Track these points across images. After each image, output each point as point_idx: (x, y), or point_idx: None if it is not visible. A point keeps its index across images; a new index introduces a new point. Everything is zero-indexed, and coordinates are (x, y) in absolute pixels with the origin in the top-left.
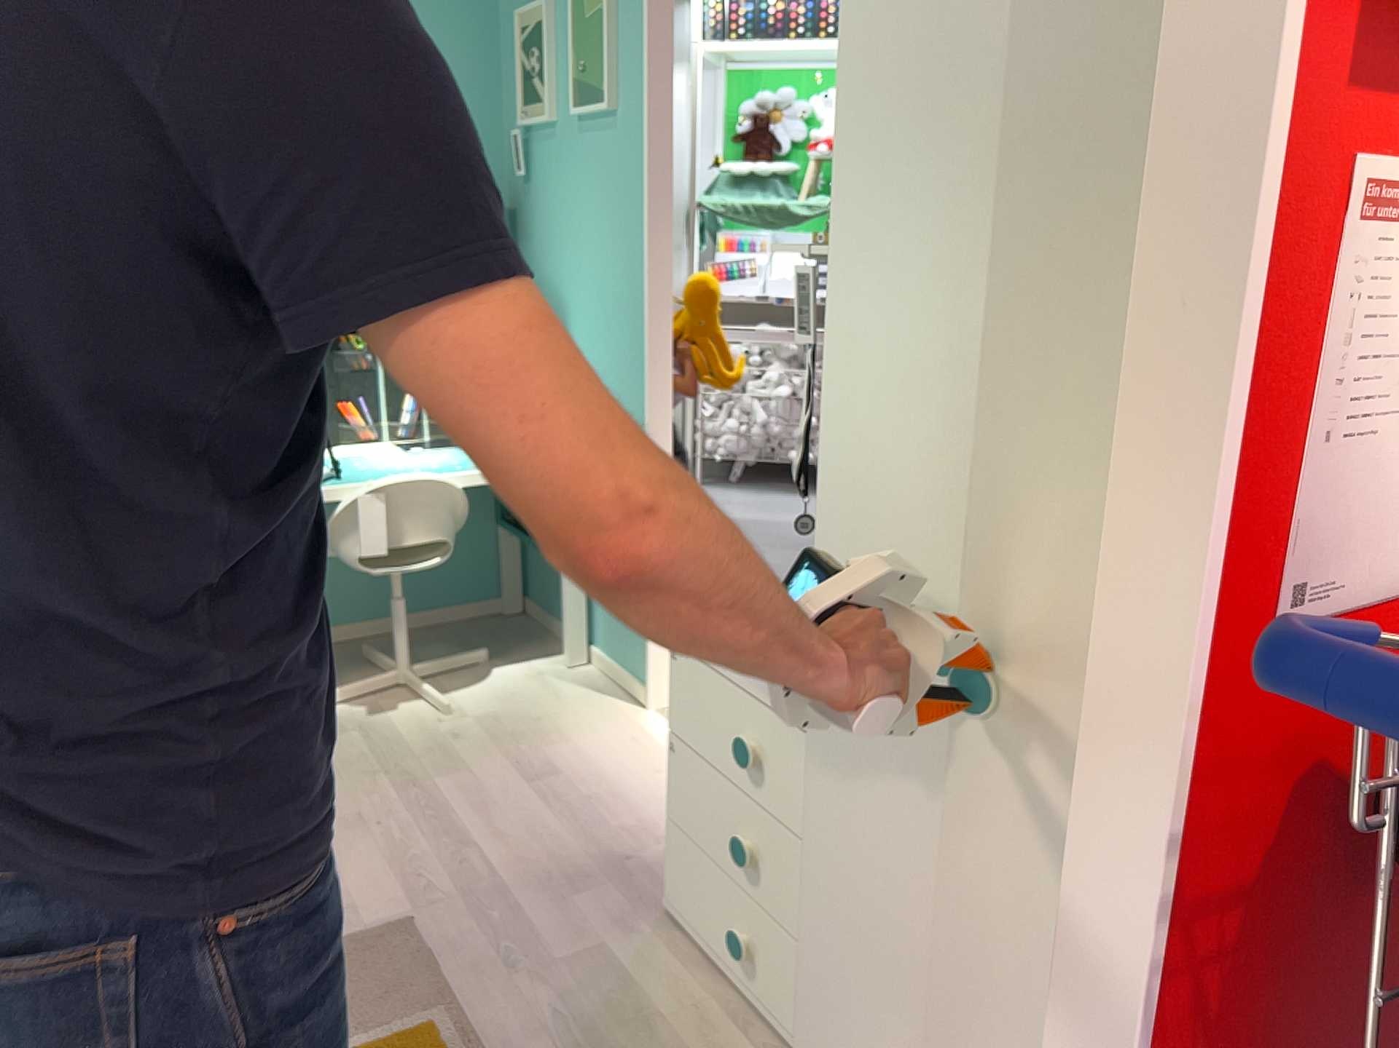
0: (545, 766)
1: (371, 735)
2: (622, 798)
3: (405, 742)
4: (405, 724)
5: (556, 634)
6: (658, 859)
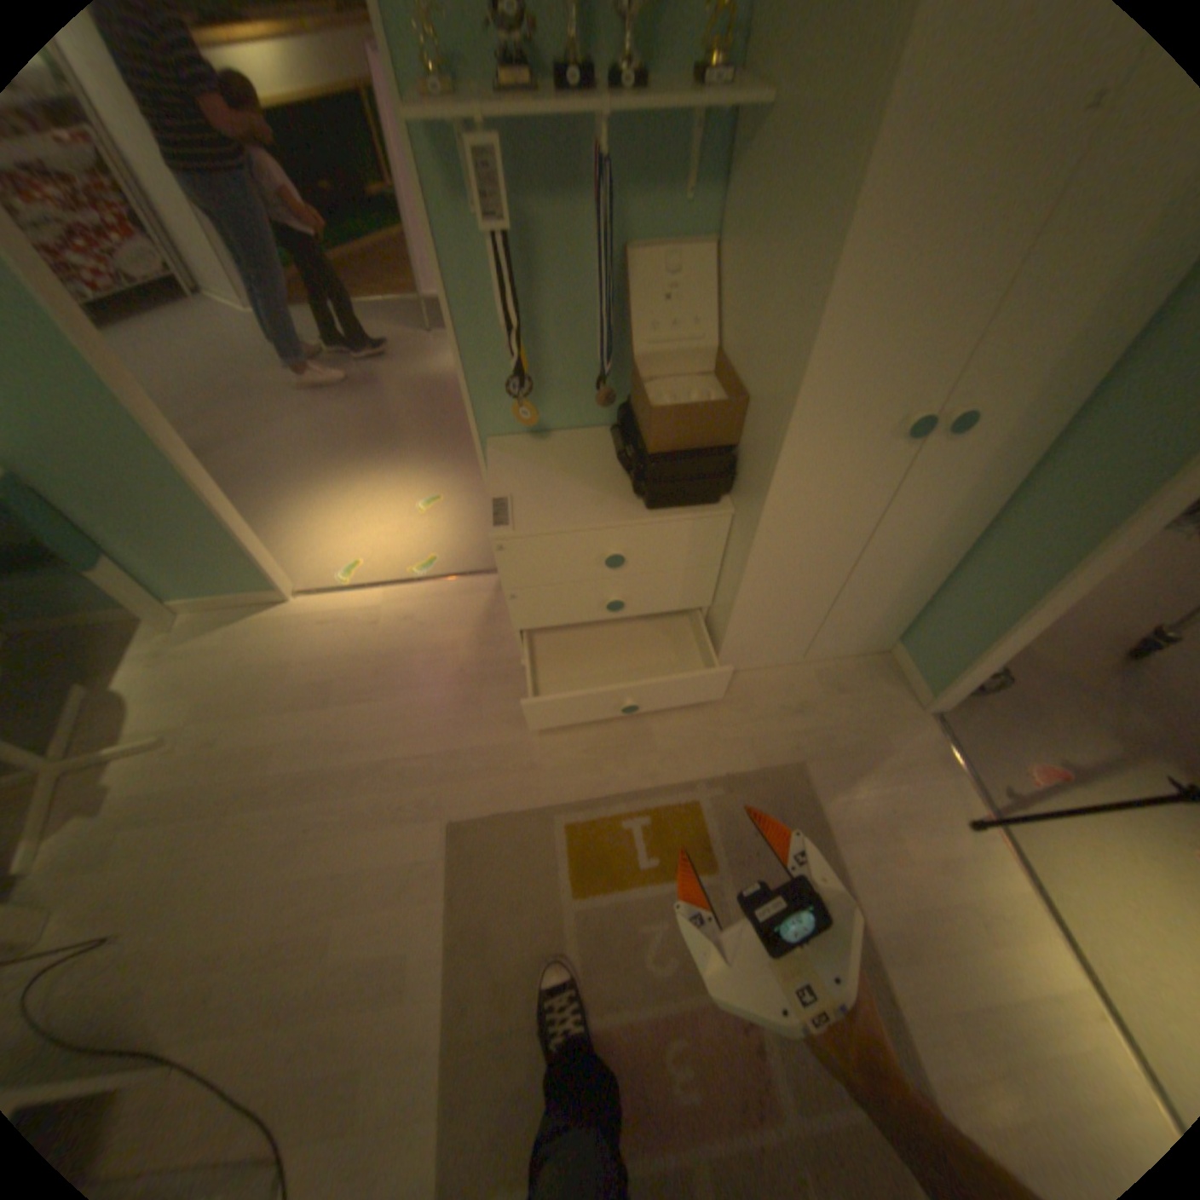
0: (312, 689)
1: (141, 818)
2: (391, 653)
3: (183, 788)
4: (146, 784)
5: (94, 622)
6: (471, 655)
